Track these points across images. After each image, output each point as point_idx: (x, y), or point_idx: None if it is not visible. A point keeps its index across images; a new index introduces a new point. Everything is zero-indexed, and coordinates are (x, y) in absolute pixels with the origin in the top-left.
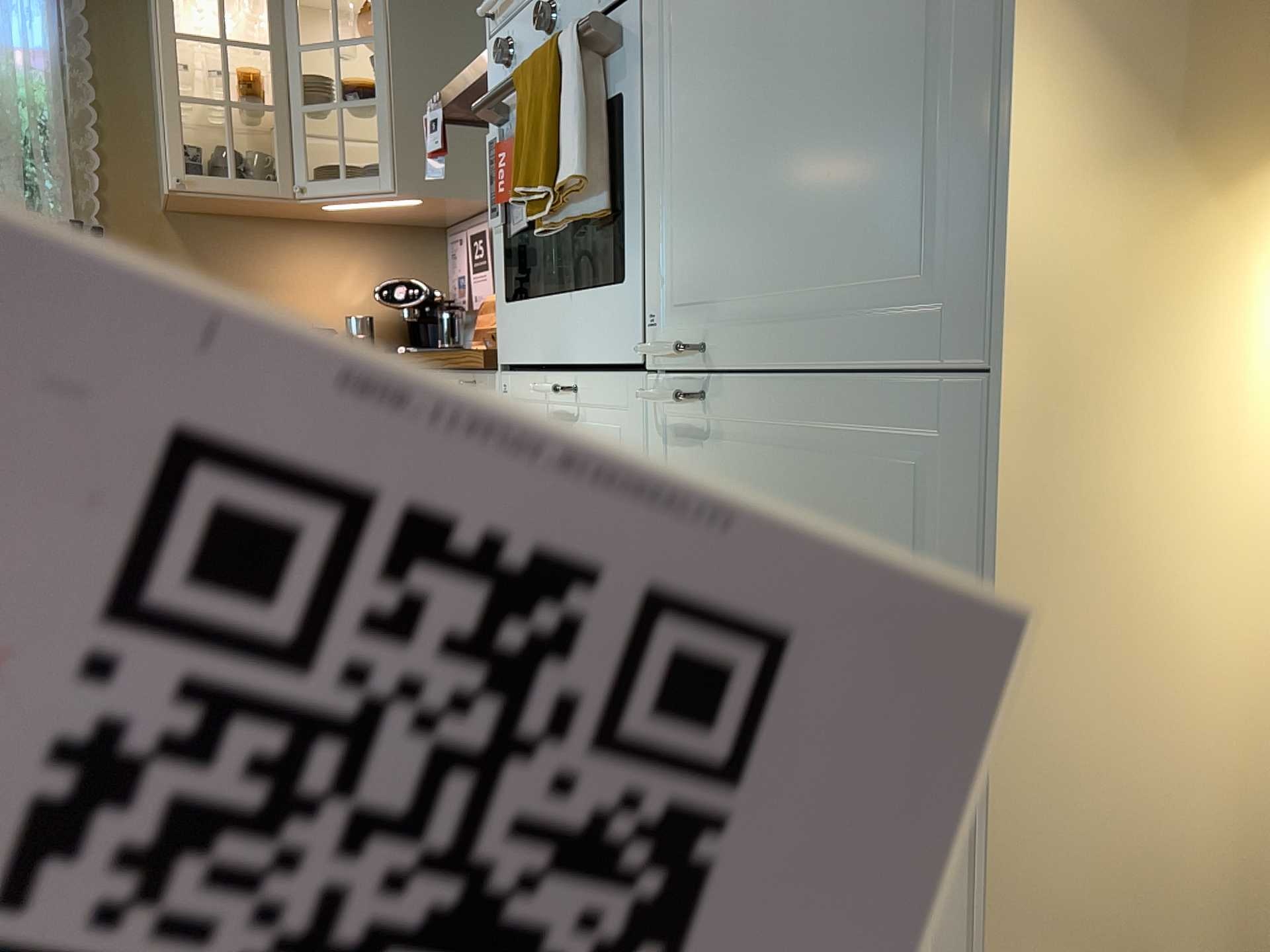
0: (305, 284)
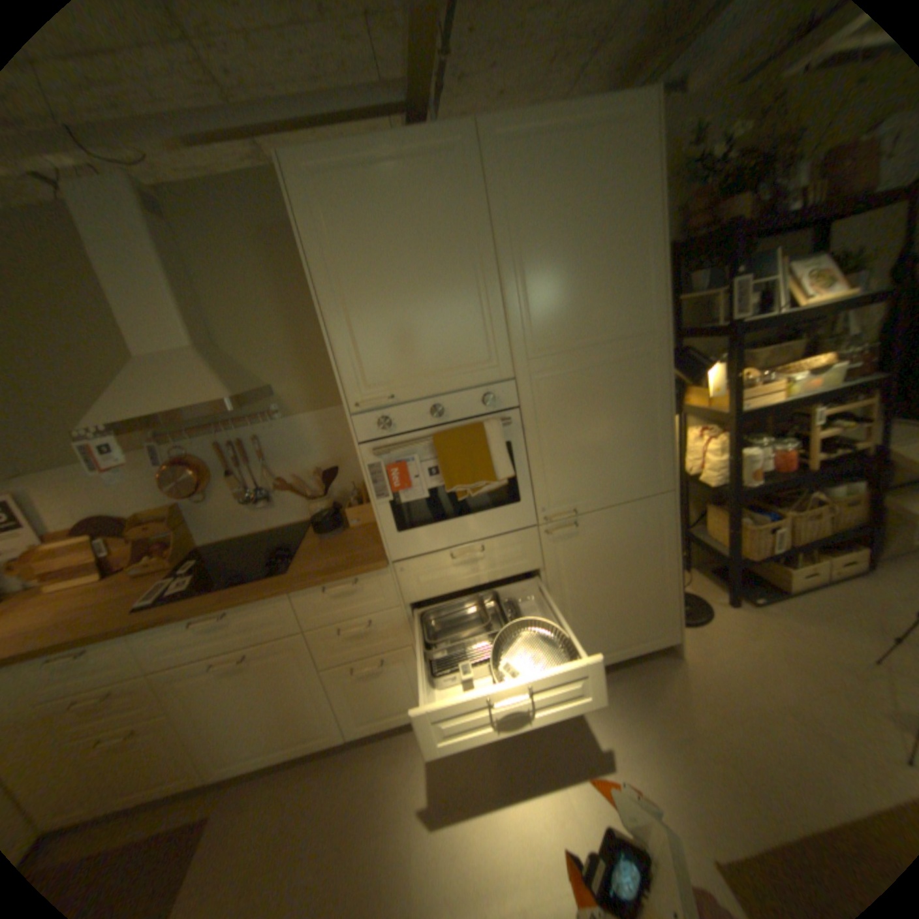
0: None
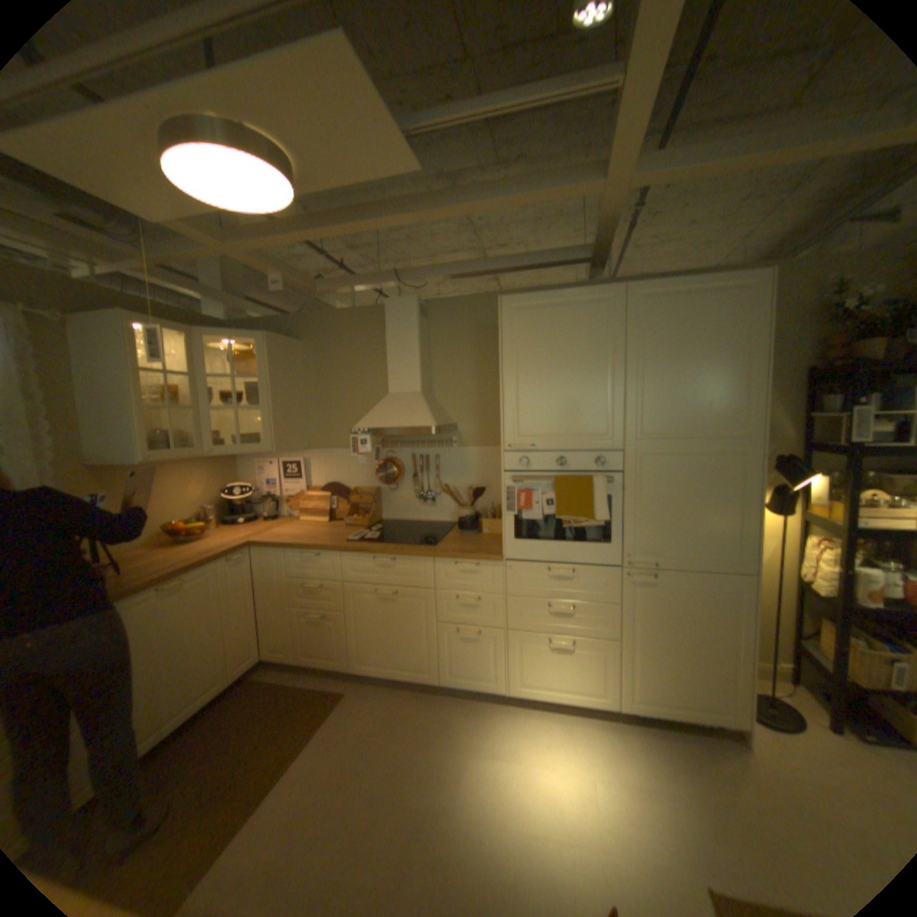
0: (171, 495)
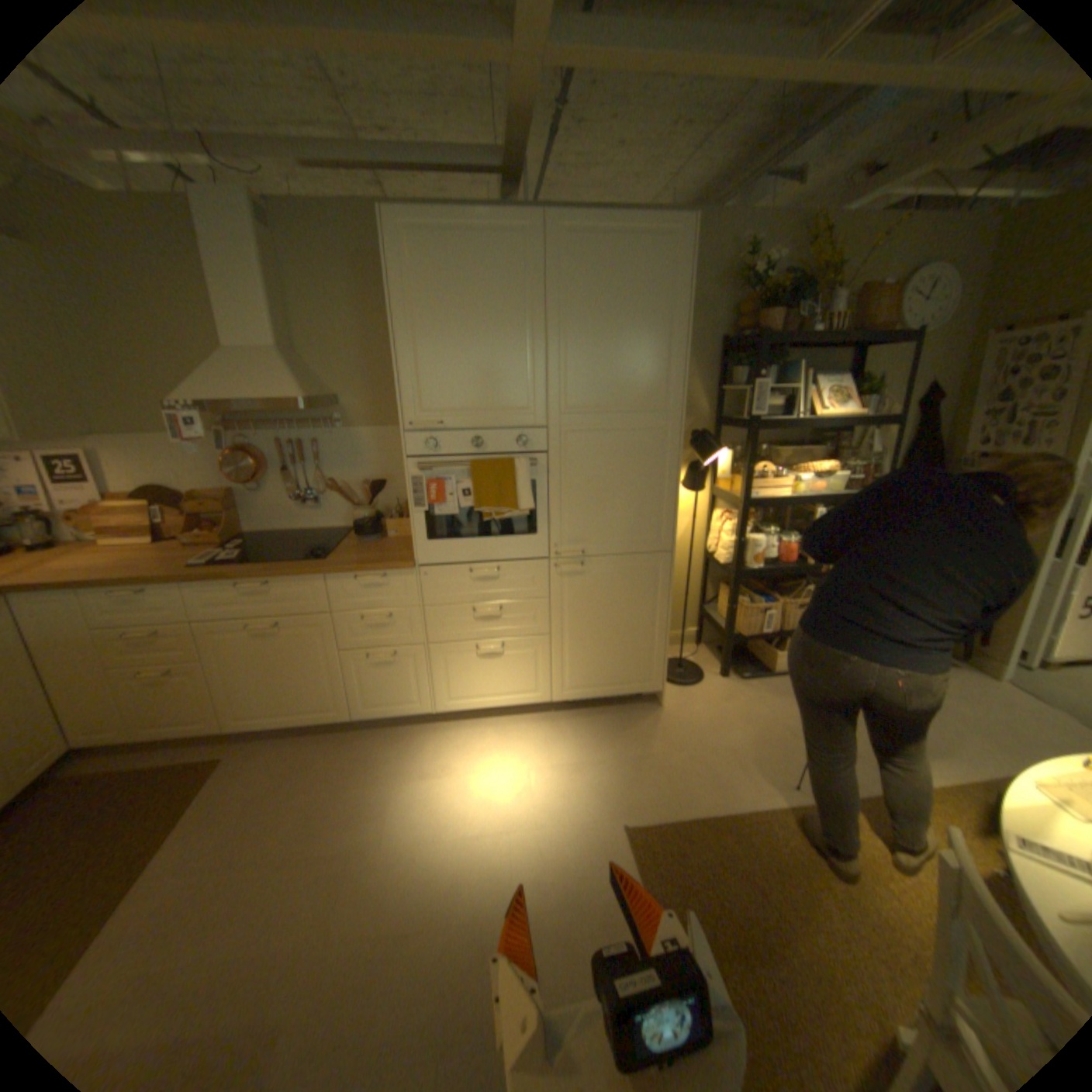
0: None
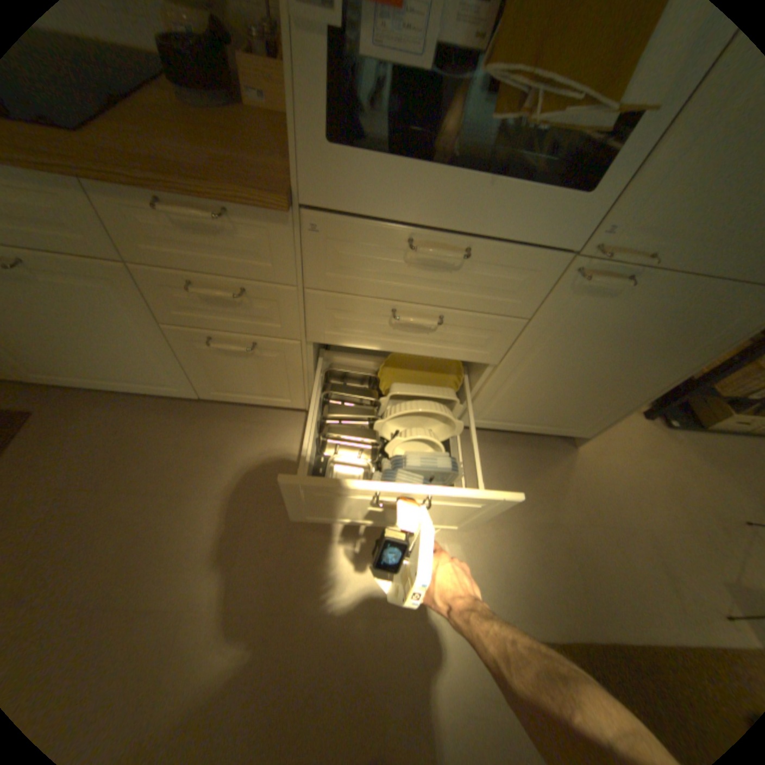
0: None
